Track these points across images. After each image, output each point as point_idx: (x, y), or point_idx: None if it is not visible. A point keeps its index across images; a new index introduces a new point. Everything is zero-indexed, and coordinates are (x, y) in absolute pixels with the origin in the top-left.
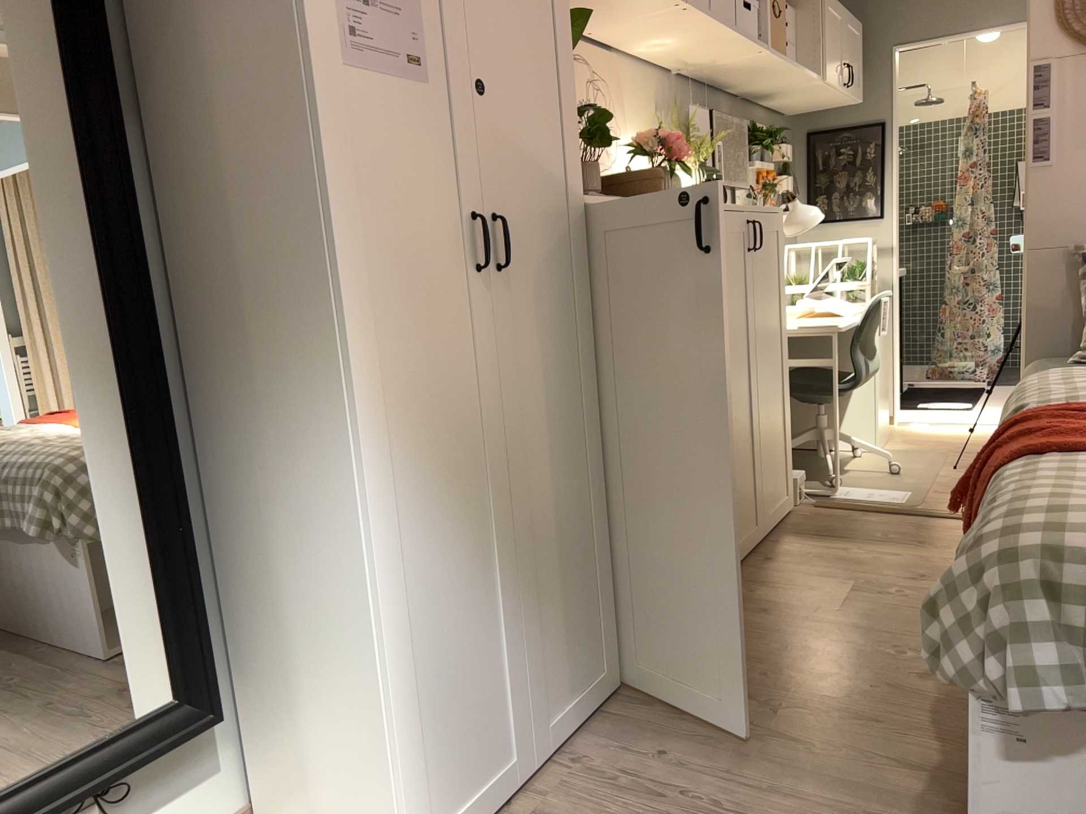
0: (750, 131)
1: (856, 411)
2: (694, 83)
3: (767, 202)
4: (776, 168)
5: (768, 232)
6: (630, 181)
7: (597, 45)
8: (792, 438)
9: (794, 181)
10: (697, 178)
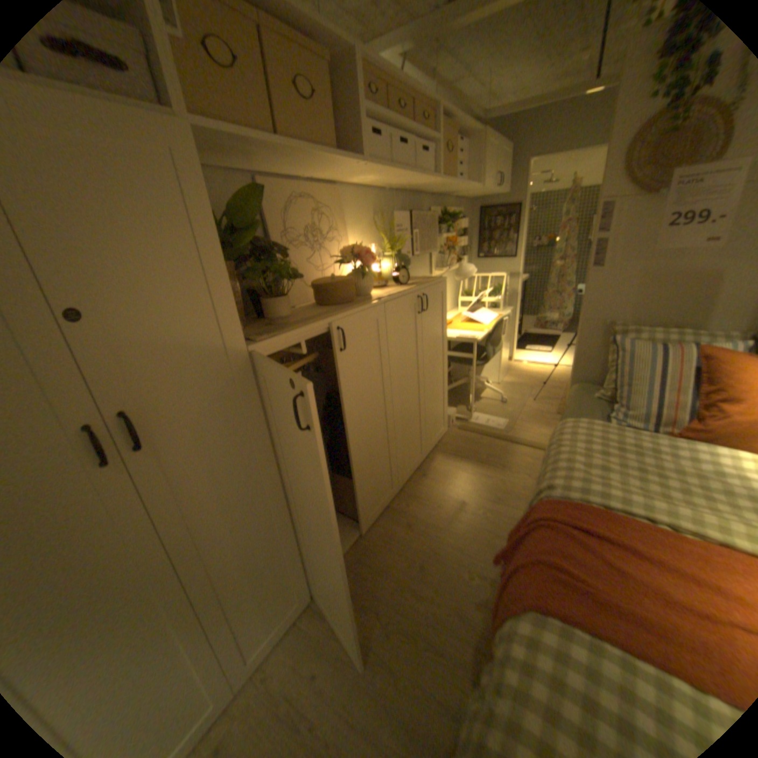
0: (443, 214)
1: (490, 364)
2: (404, 192)
3: (451, 254)
4: (459, 231)
5: (434, 296)
6: (329, 290)
7: (323, 182)
8: (447, 399)
9: (472, 235)
10: (392, 264)
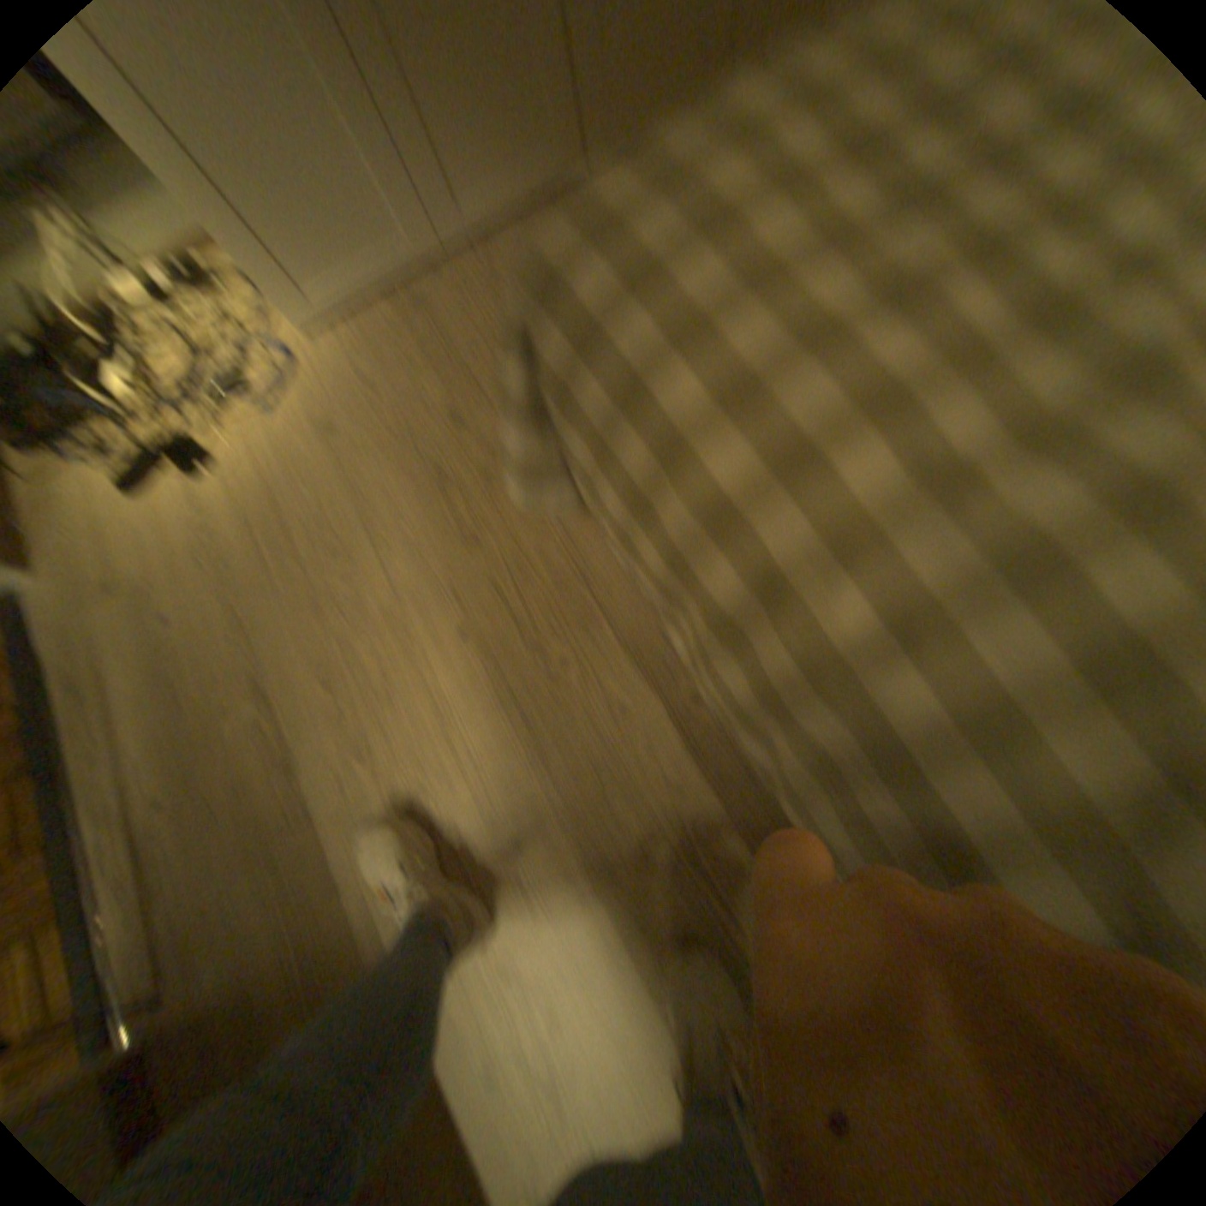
0: None
1: None
2: None
3: None
4: None
5: None
6: None
7: None
8: None
9: None
10: None
